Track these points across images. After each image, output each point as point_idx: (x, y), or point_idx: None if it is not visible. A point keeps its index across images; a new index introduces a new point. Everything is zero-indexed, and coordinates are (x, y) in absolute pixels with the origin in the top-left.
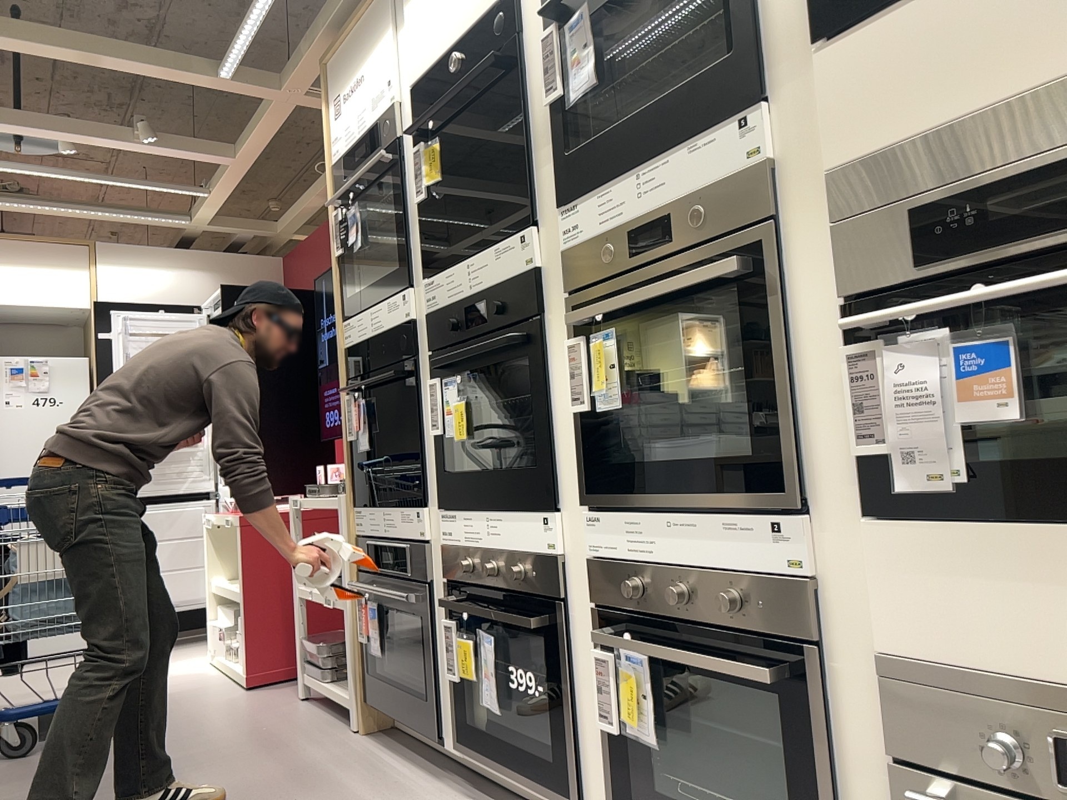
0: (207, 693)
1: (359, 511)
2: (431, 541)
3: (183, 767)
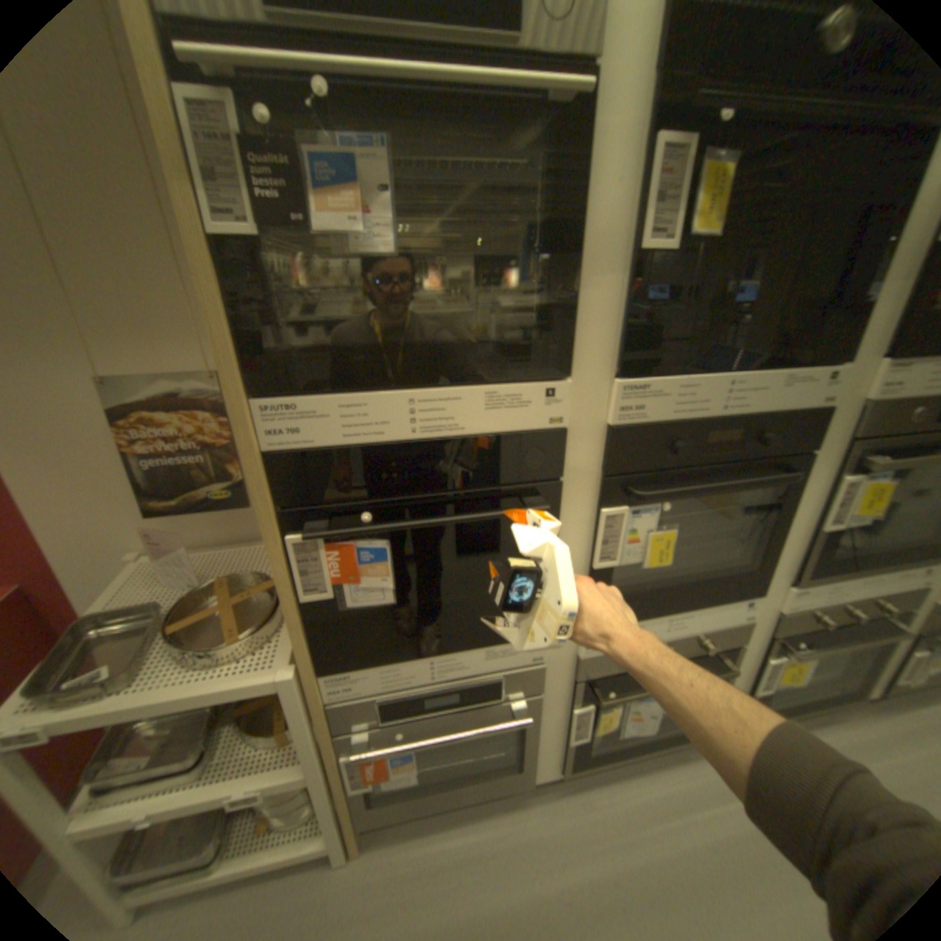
0: None
1: (343, 675)
2: (548, 657)
3: None
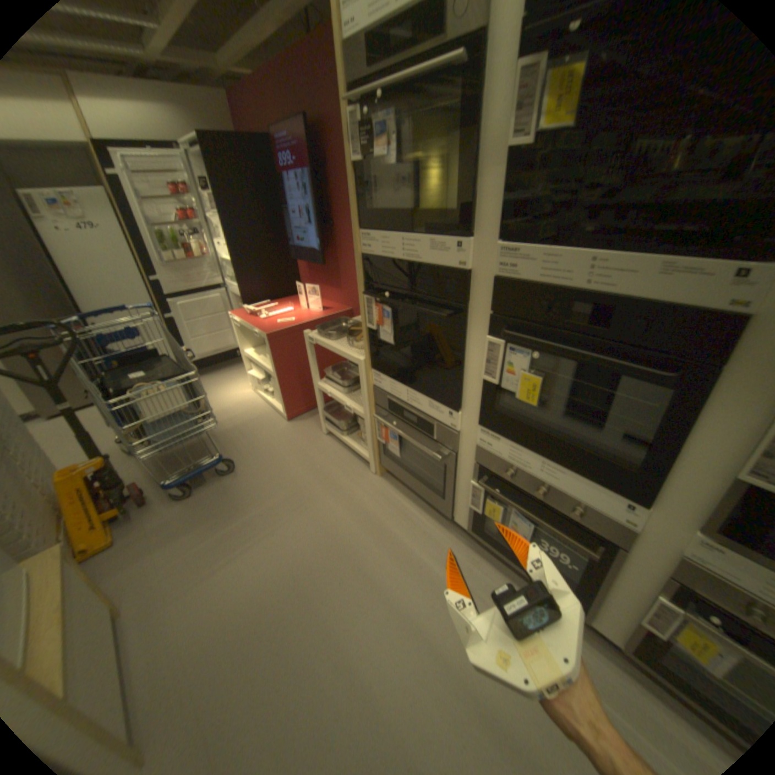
0: (267, 426)
1: (379, 375)
2: (462, 431)
3: (292, 512)
